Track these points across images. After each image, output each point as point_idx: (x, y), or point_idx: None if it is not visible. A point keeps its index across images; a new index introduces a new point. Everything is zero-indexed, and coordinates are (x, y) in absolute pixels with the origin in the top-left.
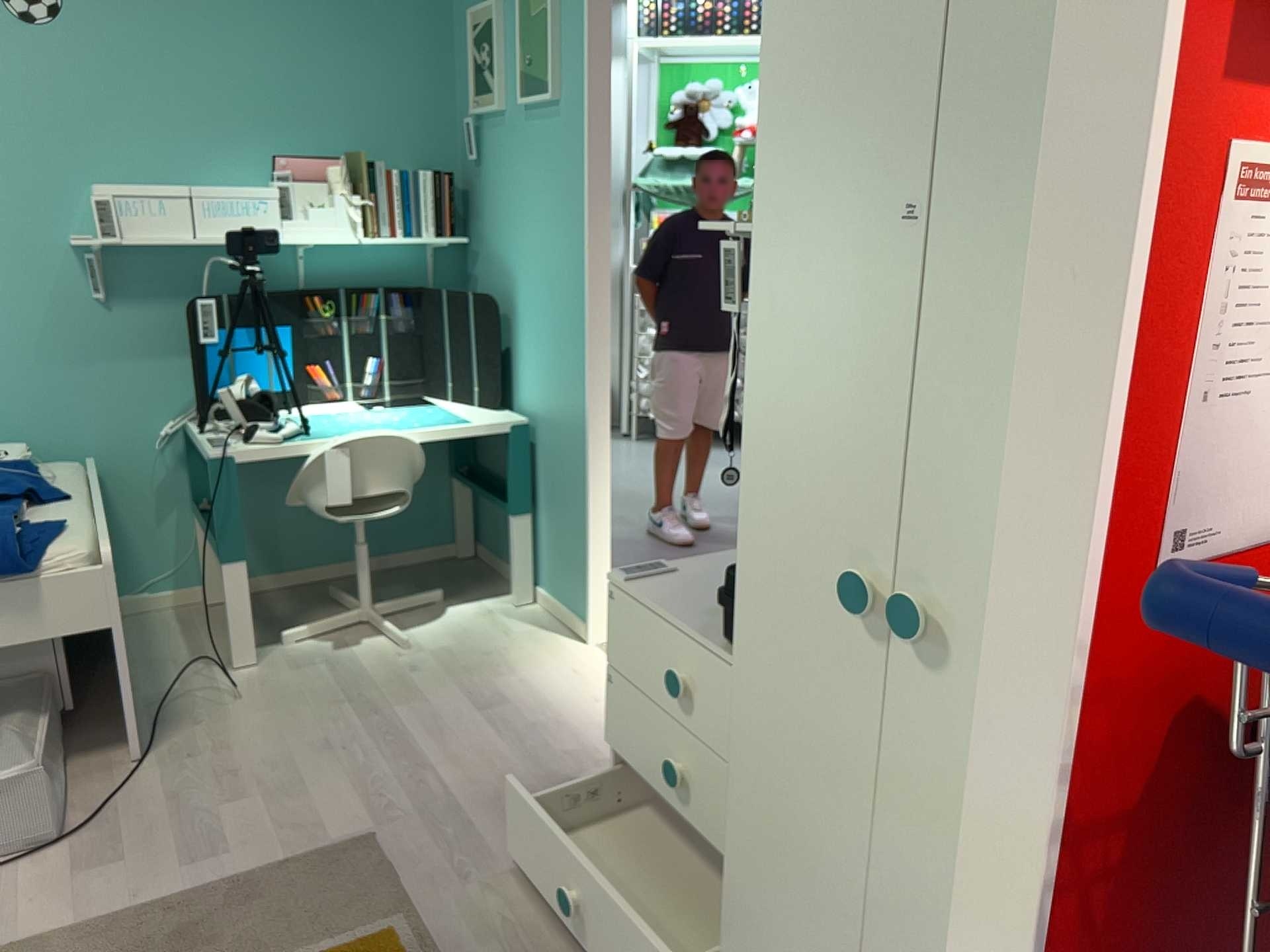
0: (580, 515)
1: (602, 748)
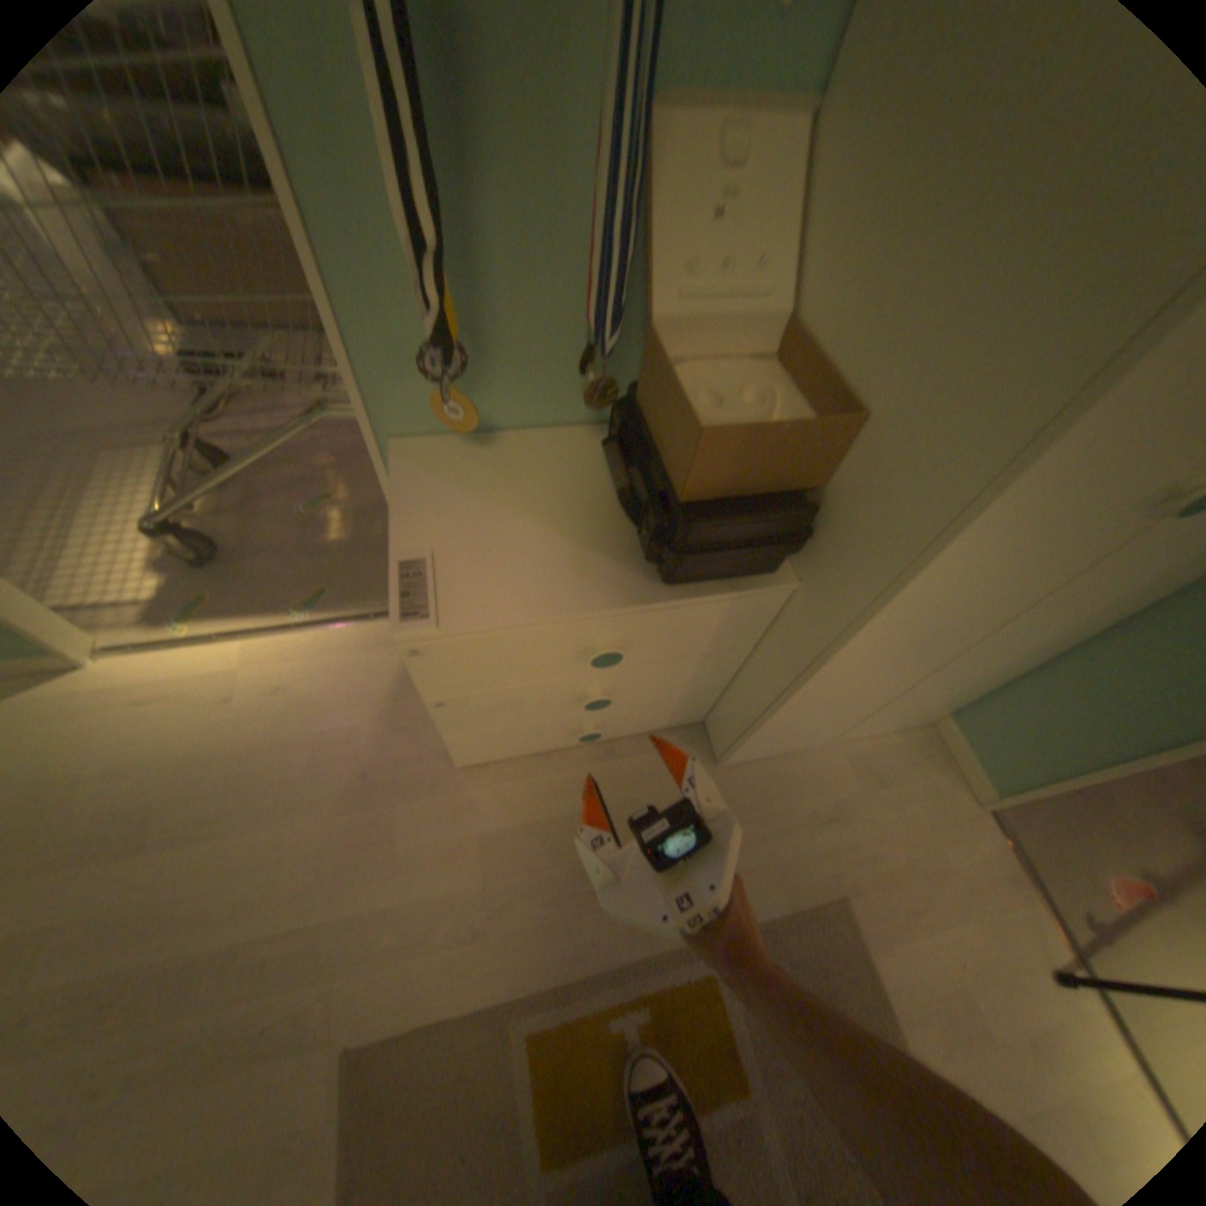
0: None
1: (323, 725)
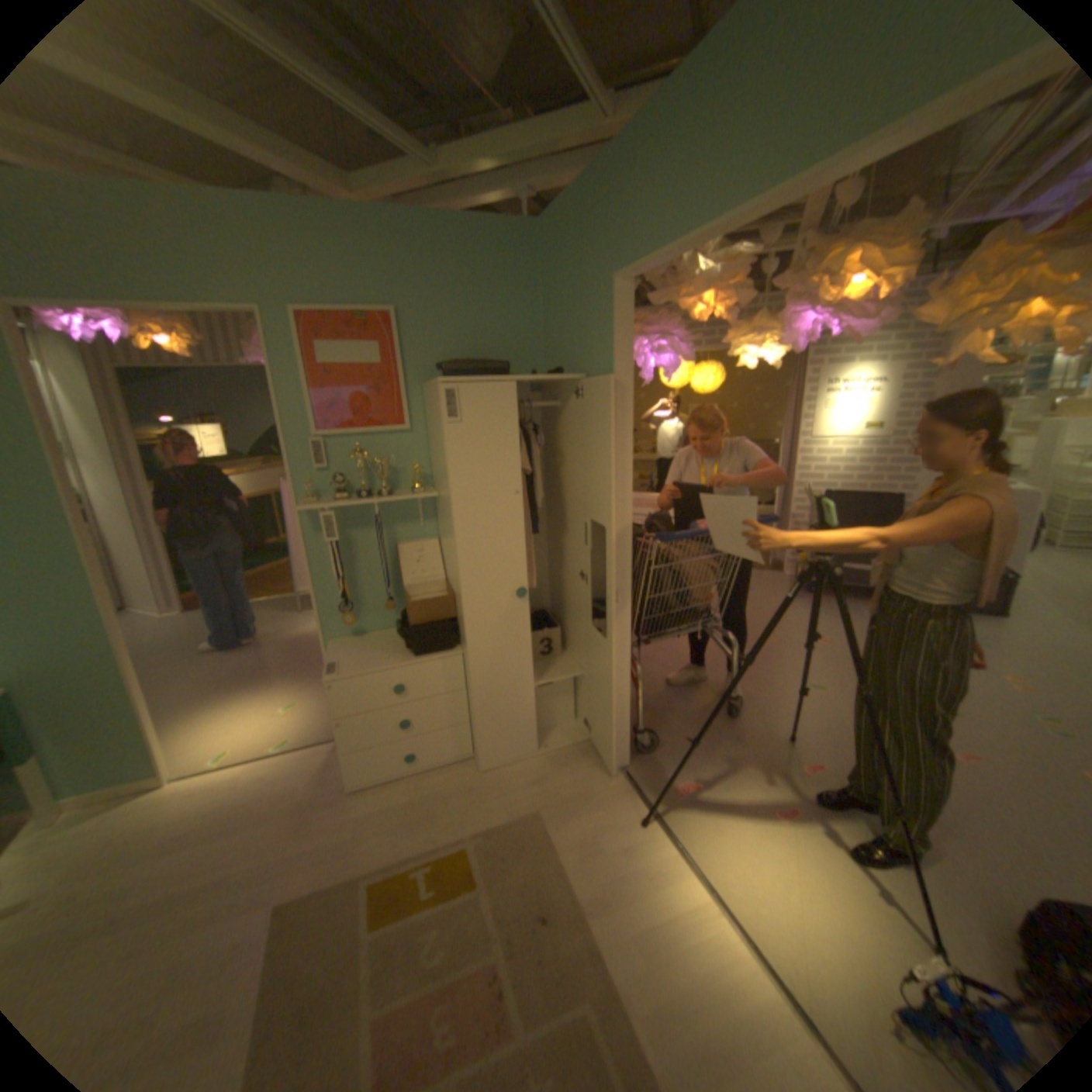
0: (122, 716)
1: (282, 789)
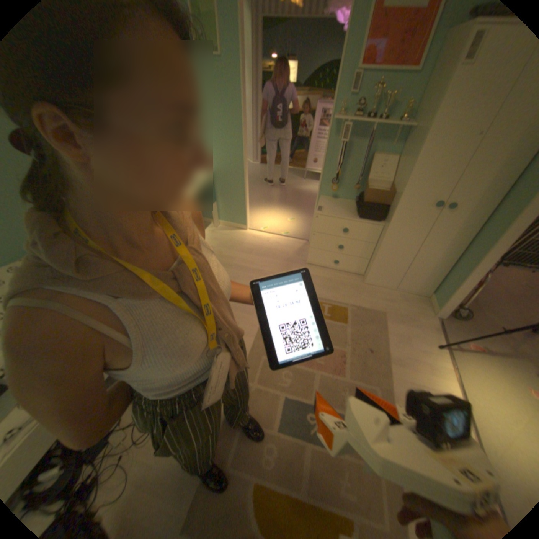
0: (240, 198)
1: (283, 250)
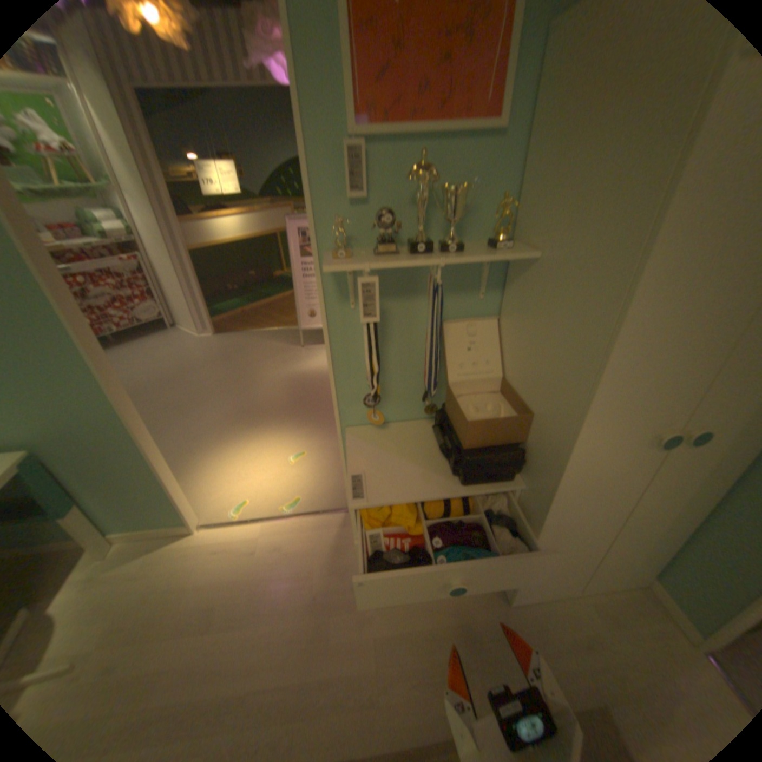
0: (144, 479)
1: (296, 569)
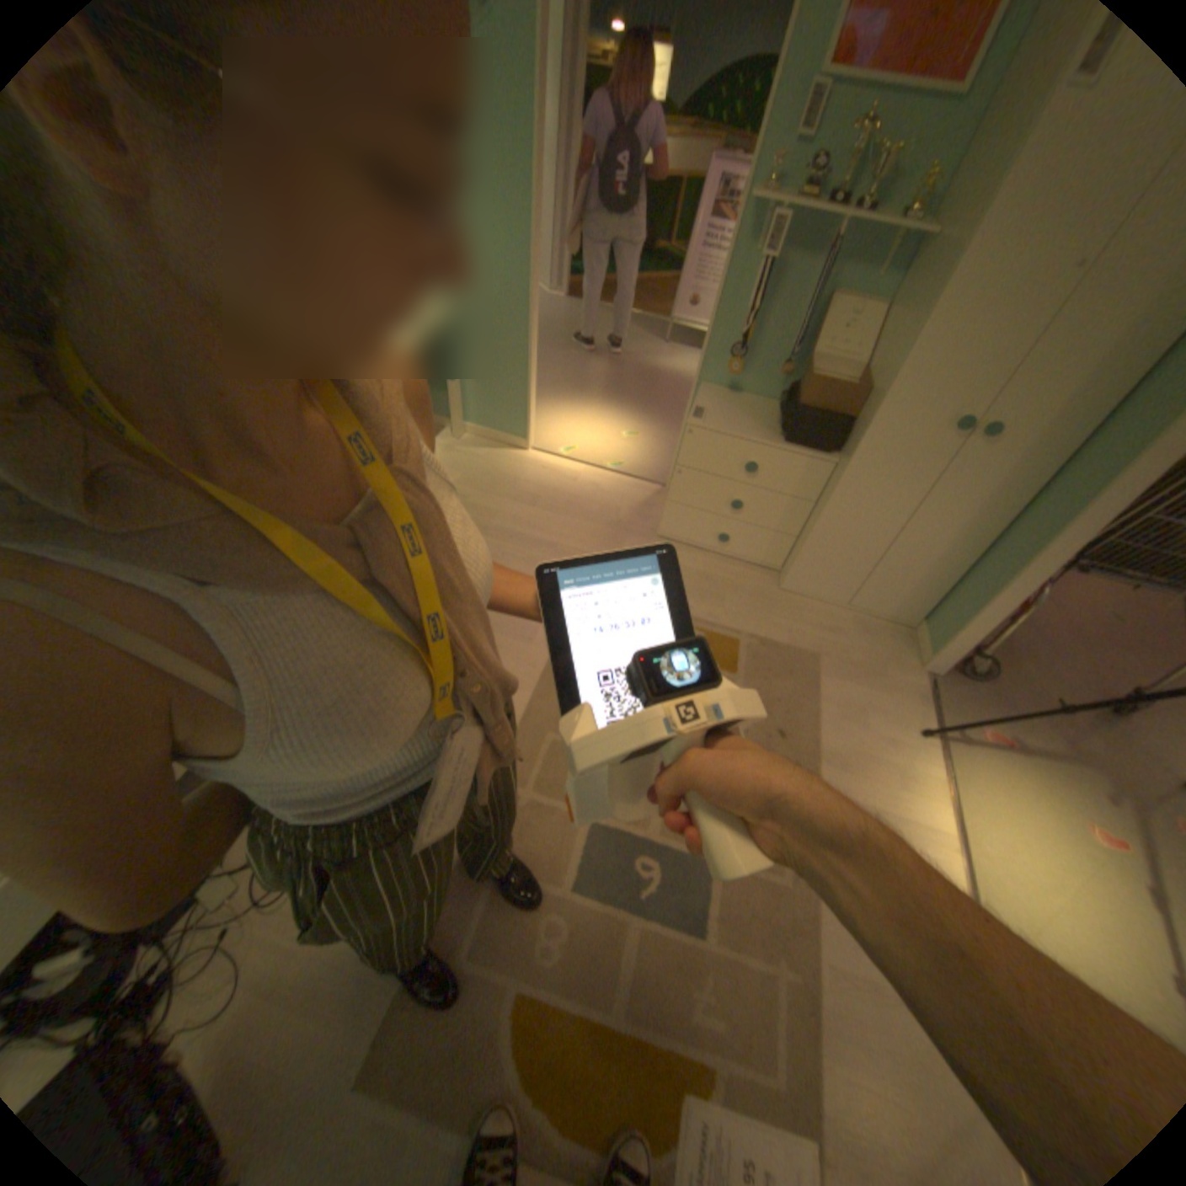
0: (517, 374)
1: (607, 502)
